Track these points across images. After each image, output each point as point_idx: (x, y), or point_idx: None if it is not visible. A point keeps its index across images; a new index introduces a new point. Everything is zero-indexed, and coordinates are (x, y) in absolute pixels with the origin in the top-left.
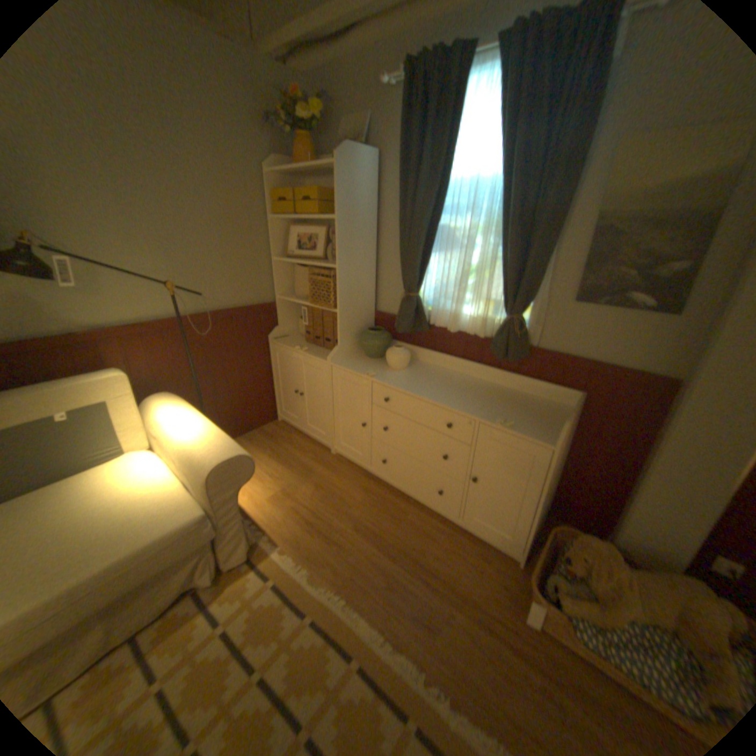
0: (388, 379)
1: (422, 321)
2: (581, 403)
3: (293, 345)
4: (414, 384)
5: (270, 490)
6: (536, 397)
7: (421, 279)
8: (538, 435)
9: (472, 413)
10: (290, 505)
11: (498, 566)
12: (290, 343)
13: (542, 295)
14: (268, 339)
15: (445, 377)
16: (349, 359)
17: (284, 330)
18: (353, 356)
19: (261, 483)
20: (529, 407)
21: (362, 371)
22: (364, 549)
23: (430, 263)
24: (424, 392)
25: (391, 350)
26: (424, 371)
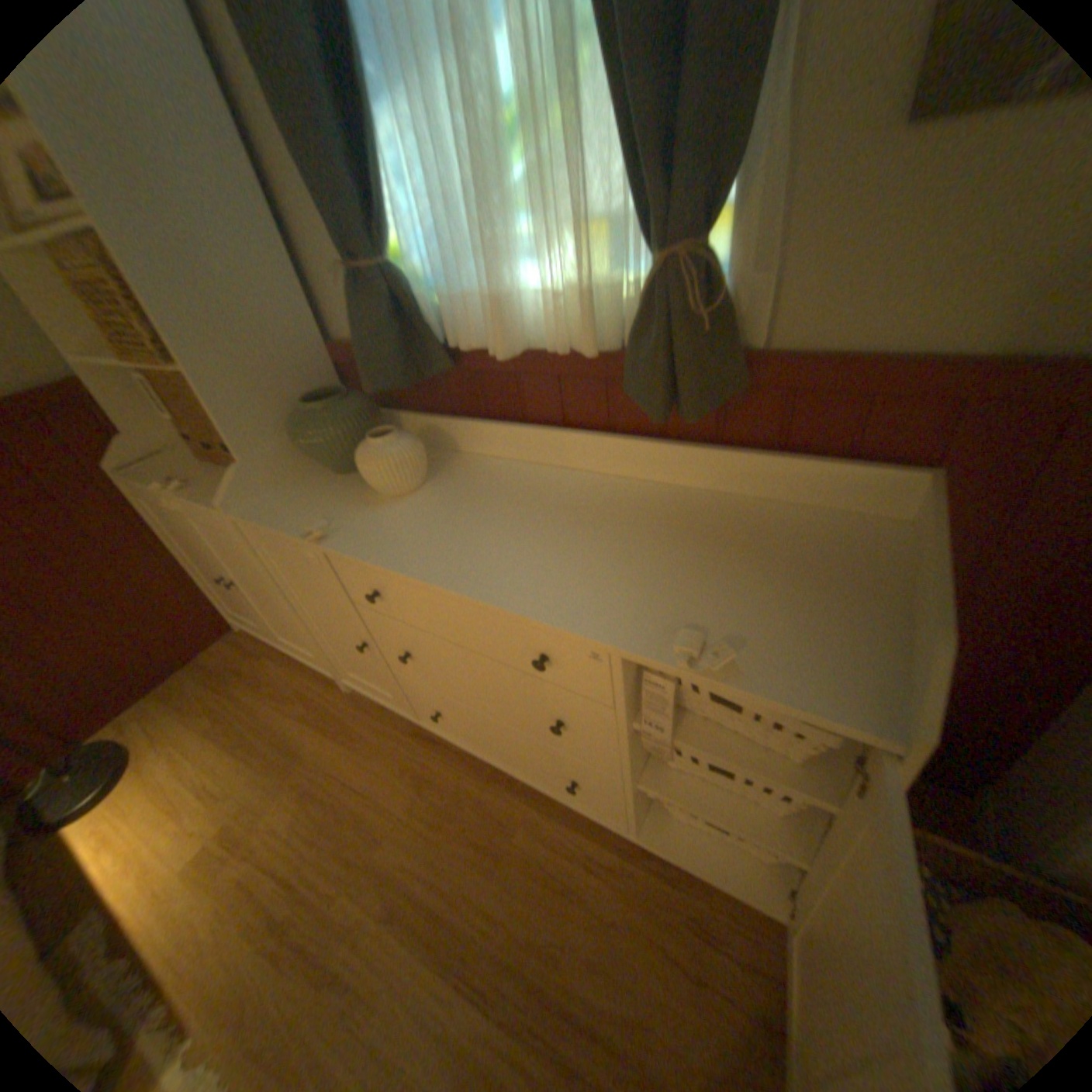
0: (364, 537)
1: (429, 341)
2: (944, 511)
3: (162, 474)
4: (434, 535)
5: (194, 837)
6: (781, 501)
7: (380, 200)
8: (829, 685)
9: (599, 623)
10: (237, 873)
11: (741, 945)
12: (157, 472)
13: (769, 136)
14: (107, 472)
15: (526, 490)
16: (283, 487)
17: (144, 439)
18: (297, 475)
19: (175, 821)
20: (770, 546)
21: (302, 521)
22: (409, 976)
23: (373, 125)
24: (459, 560)
25: (365, 446)
26: (470, 481)
